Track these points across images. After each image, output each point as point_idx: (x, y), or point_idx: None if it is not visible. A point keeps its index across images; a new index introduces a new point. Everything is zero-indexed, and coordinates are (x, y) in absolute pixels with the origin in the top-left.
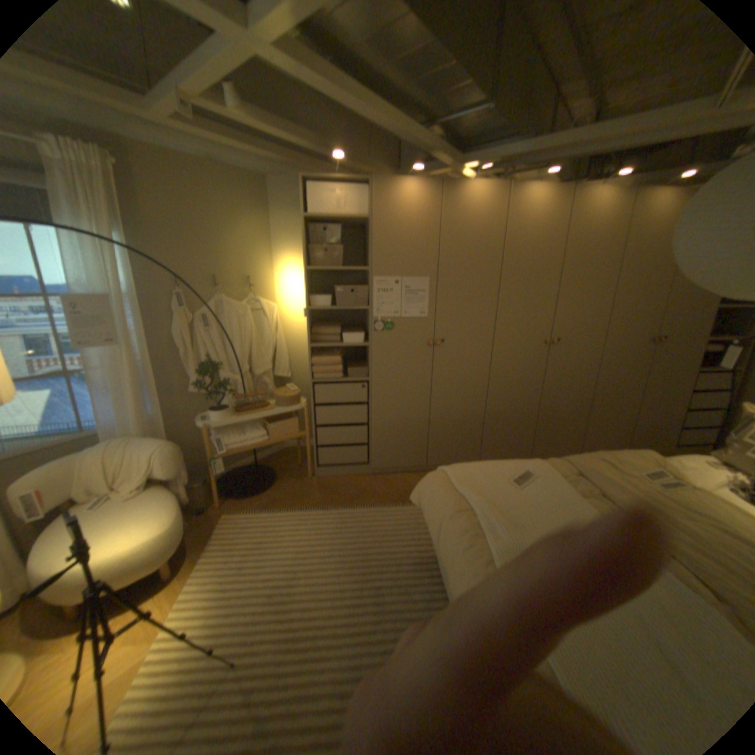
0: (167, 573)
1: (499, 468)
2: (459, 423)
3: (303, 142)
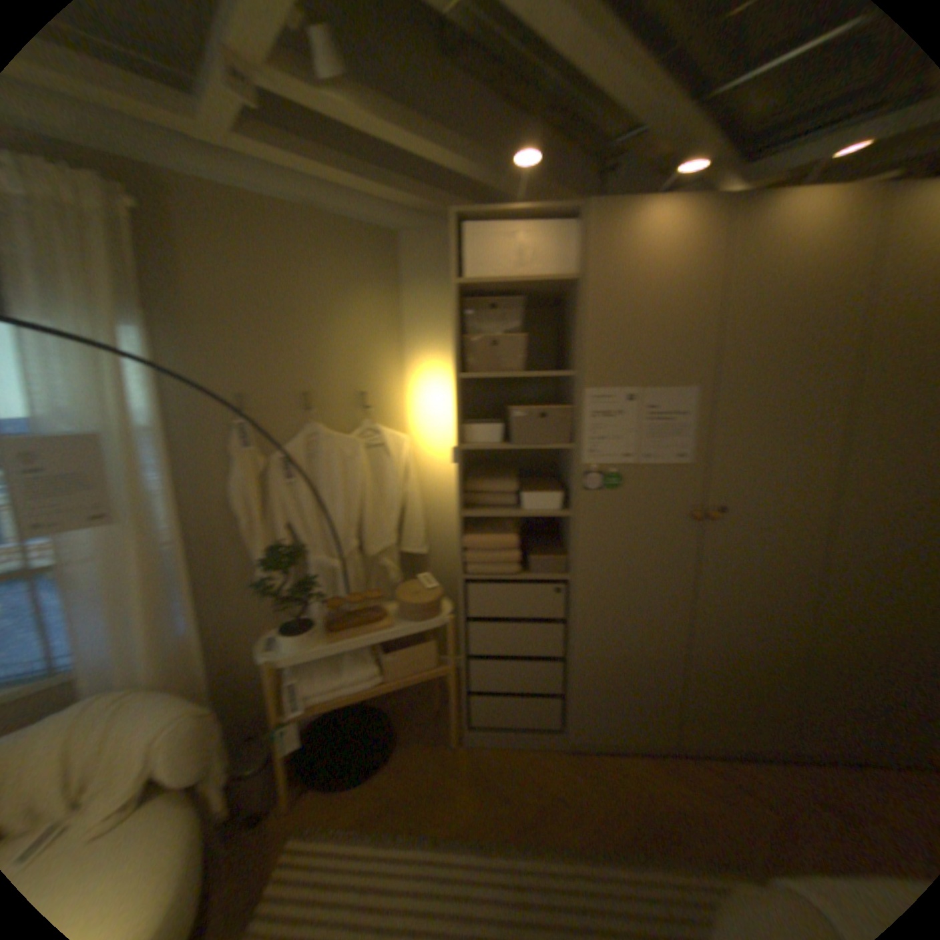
0: None
1: None
2: (753, 672)
3: (463, 162)
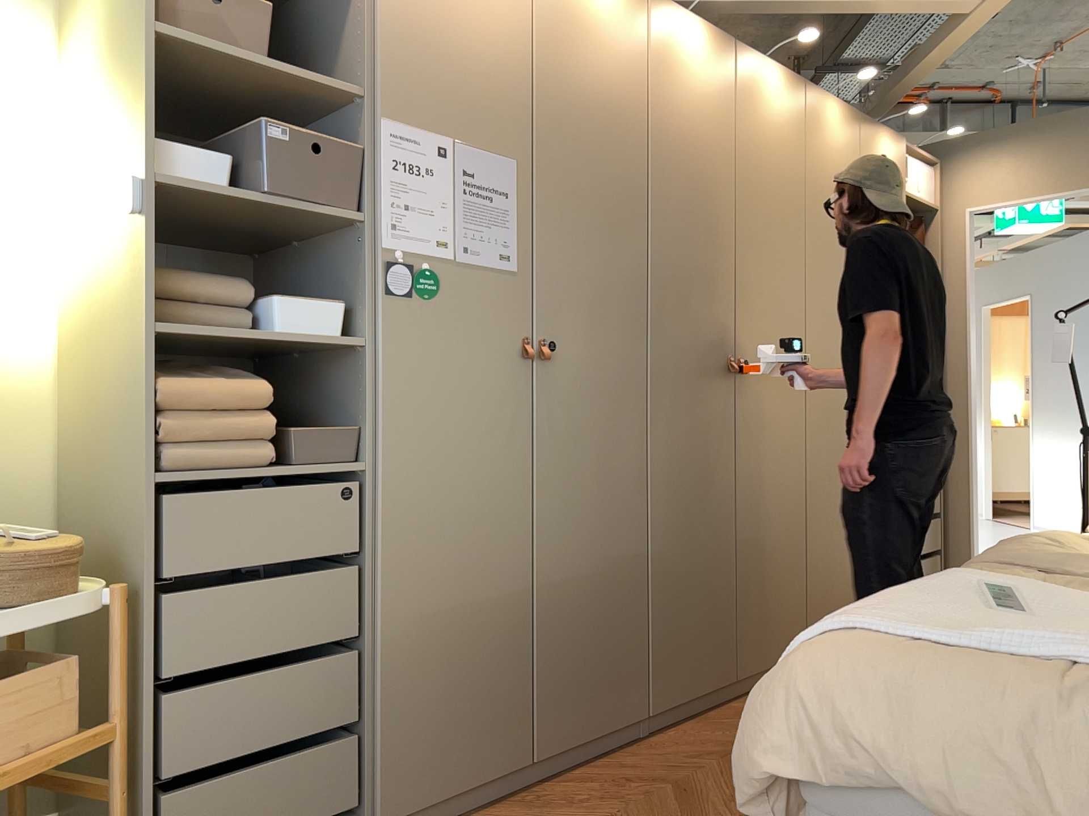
0: None
1: (931, 595)
2: (600, 597)
3: None
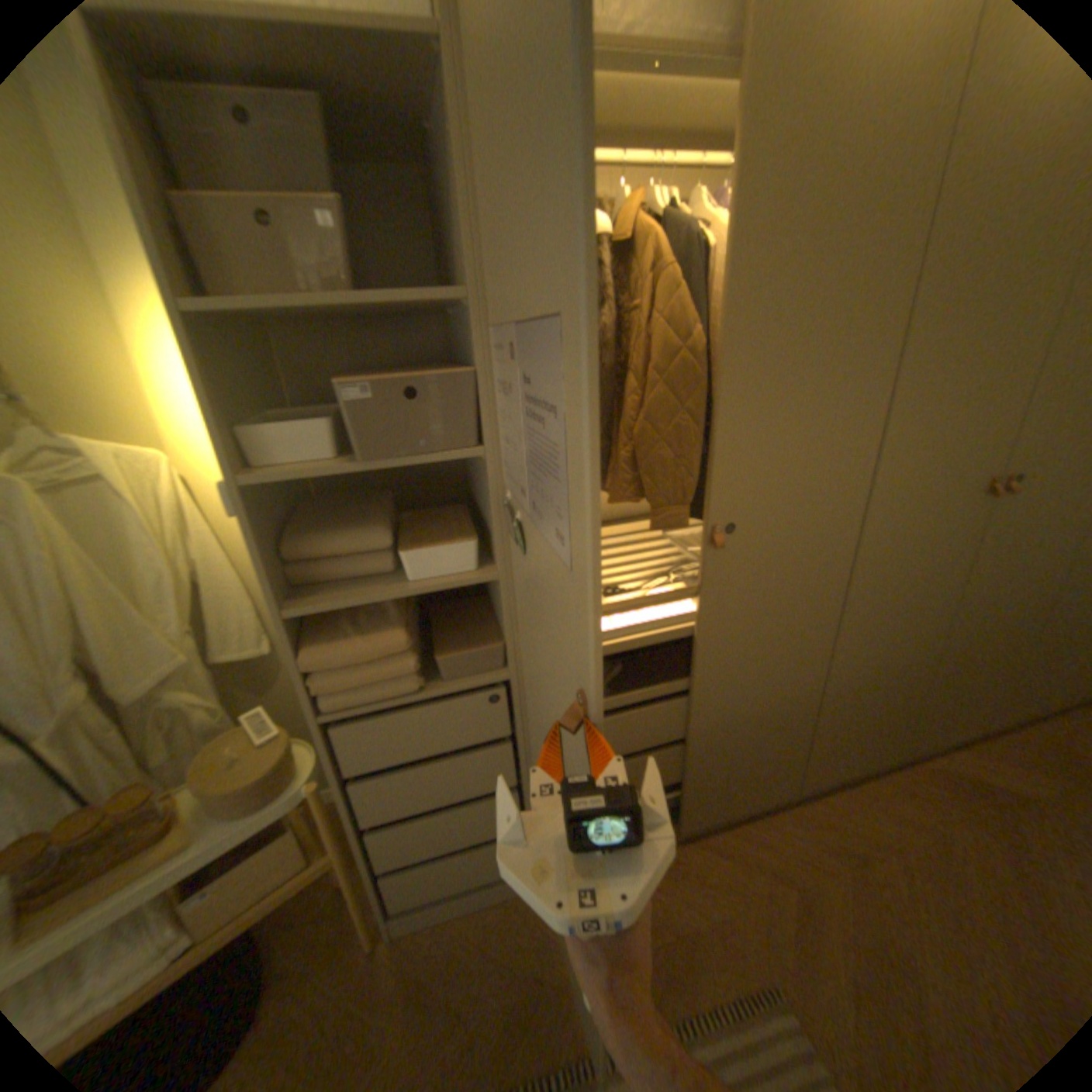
0: None
1: None
2: (759, 729)
3: None
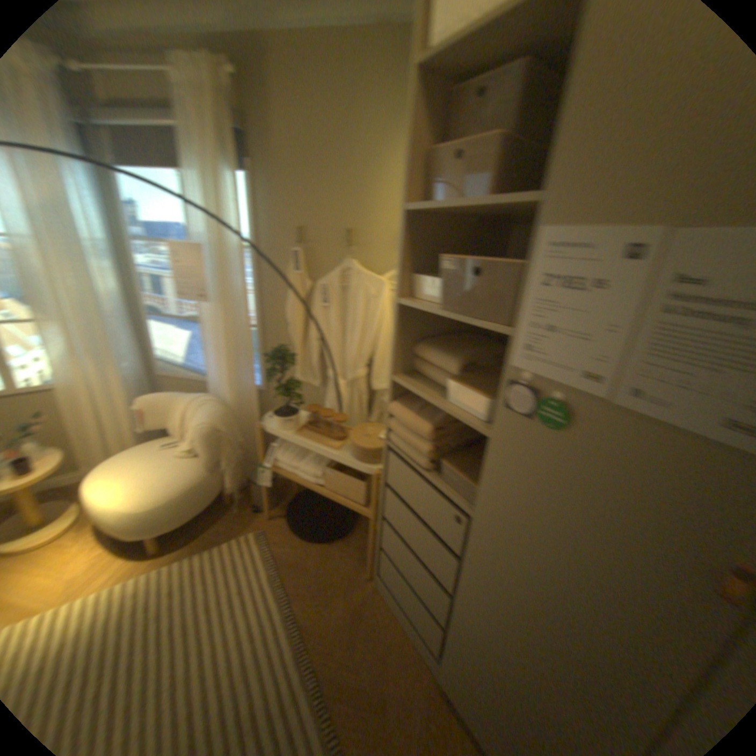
0: (159, 550)
1: None
2: None
3: None
